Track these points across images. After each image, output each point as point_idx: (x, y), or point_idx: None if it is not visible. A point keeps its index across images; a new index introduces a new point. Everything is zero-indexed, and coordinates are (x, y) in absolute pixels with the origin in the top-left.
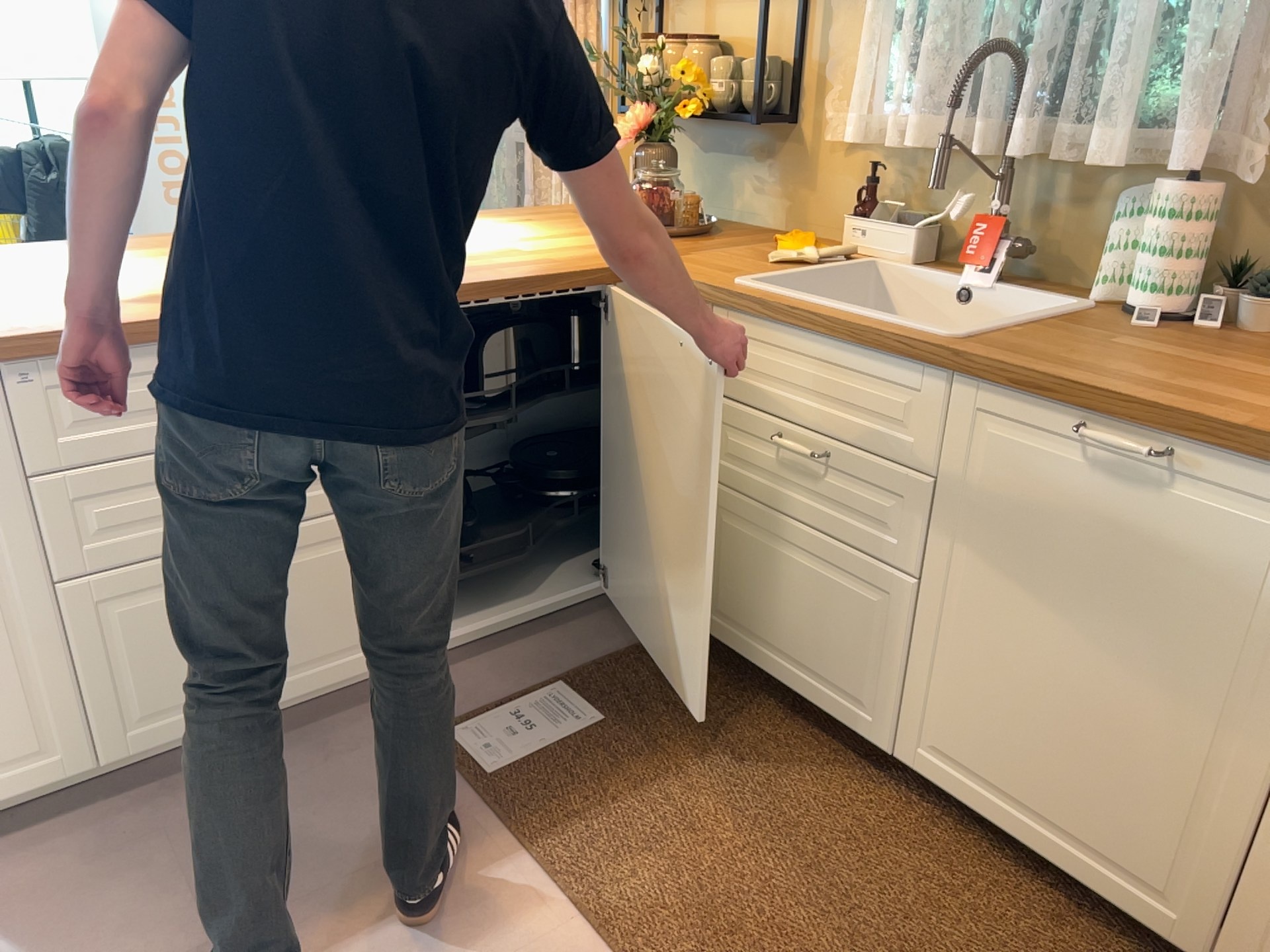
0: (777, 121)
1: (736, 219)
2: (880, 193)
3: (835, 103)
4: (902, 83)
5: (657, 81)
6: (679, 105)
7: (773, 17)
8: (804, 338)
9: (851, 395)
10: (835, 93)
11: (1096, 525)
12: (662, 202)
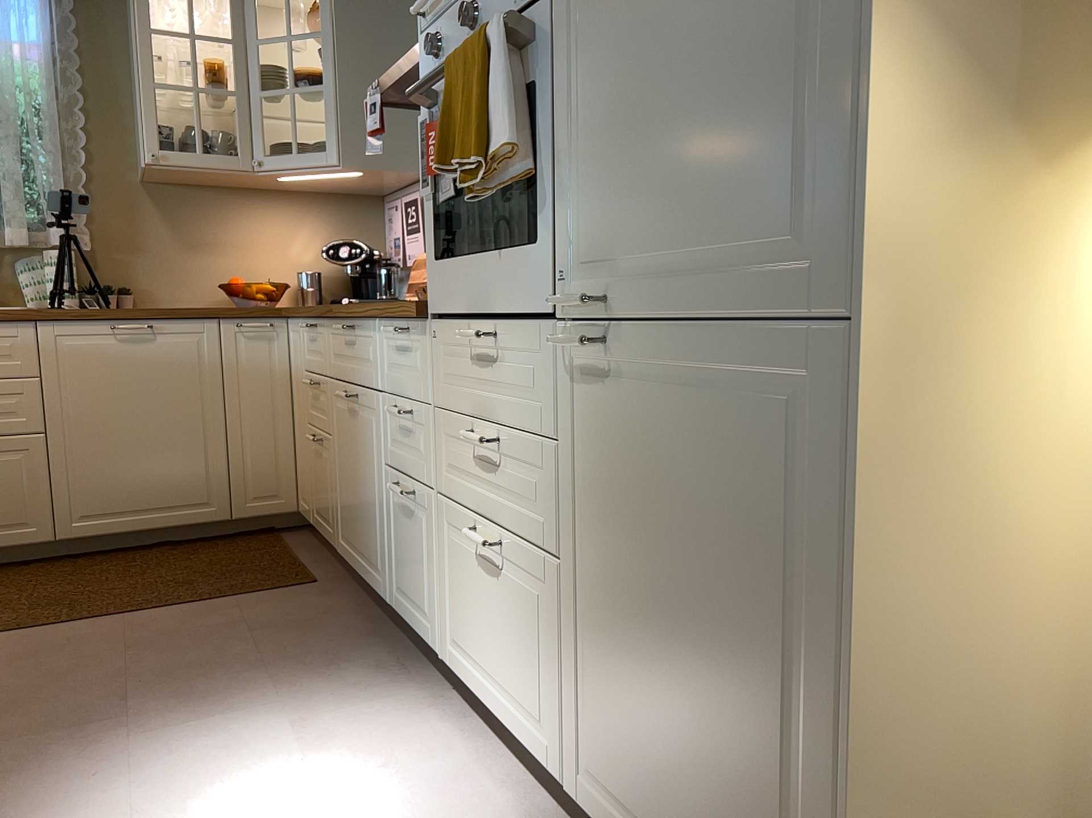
0: None
1: None
2: None
3: None
4: None
5: None
6: None
7: None
8: None
9: None
10: None
11: (130, 365)
12: None
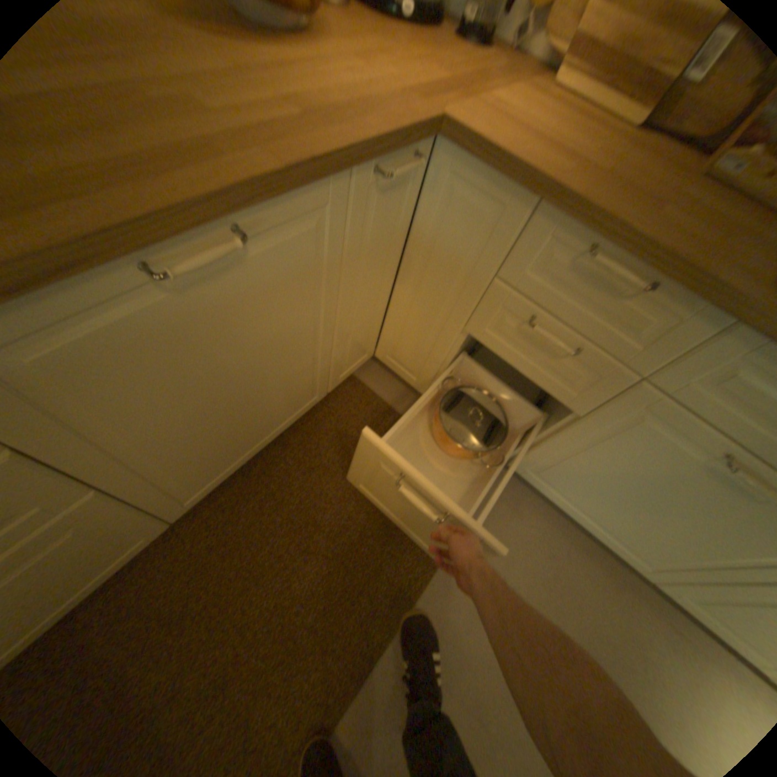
0: None
1: None
2: None
3: None
4: None
5: None
6: None
7: None
8: None
9: None
10: None
11: (212, 321)
12: None
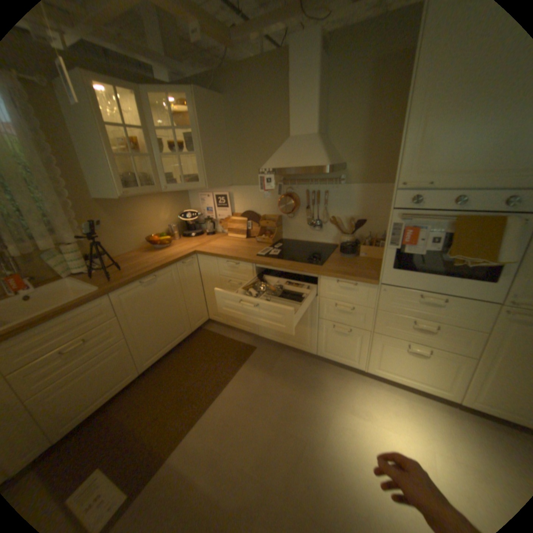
0: None
1: None
2: None
3: None
4: None
5: None
6: None
7: None
8: (52, 323)
9: (80, 321)
10: None
11: (150, 295)
12: None
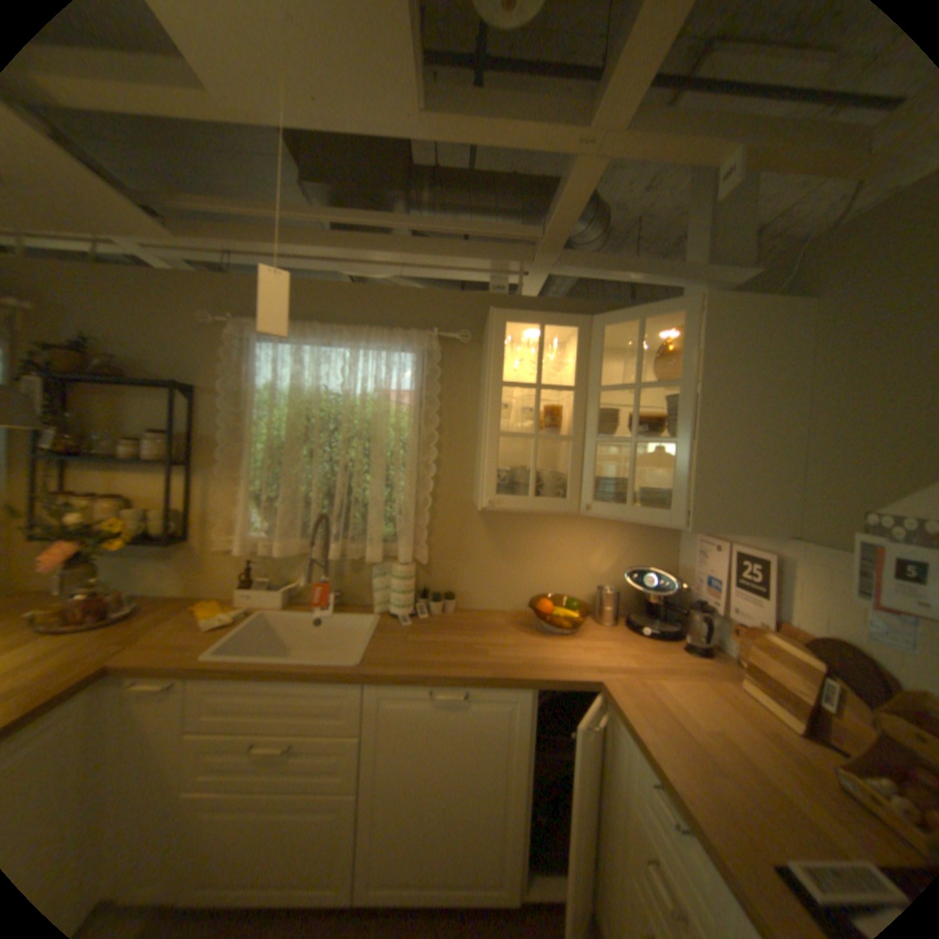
0: (171, 539)
1: (140, 594)
2: (250, 573)
3: (217, 531)
4: (258, 522)
5: (78, 526)
6: (99, 539)
7: (164, 485)
8: (263, 686)
9: (300, 710)
10: (214, 525)
11: (442, 734)
12: (96, 605)
